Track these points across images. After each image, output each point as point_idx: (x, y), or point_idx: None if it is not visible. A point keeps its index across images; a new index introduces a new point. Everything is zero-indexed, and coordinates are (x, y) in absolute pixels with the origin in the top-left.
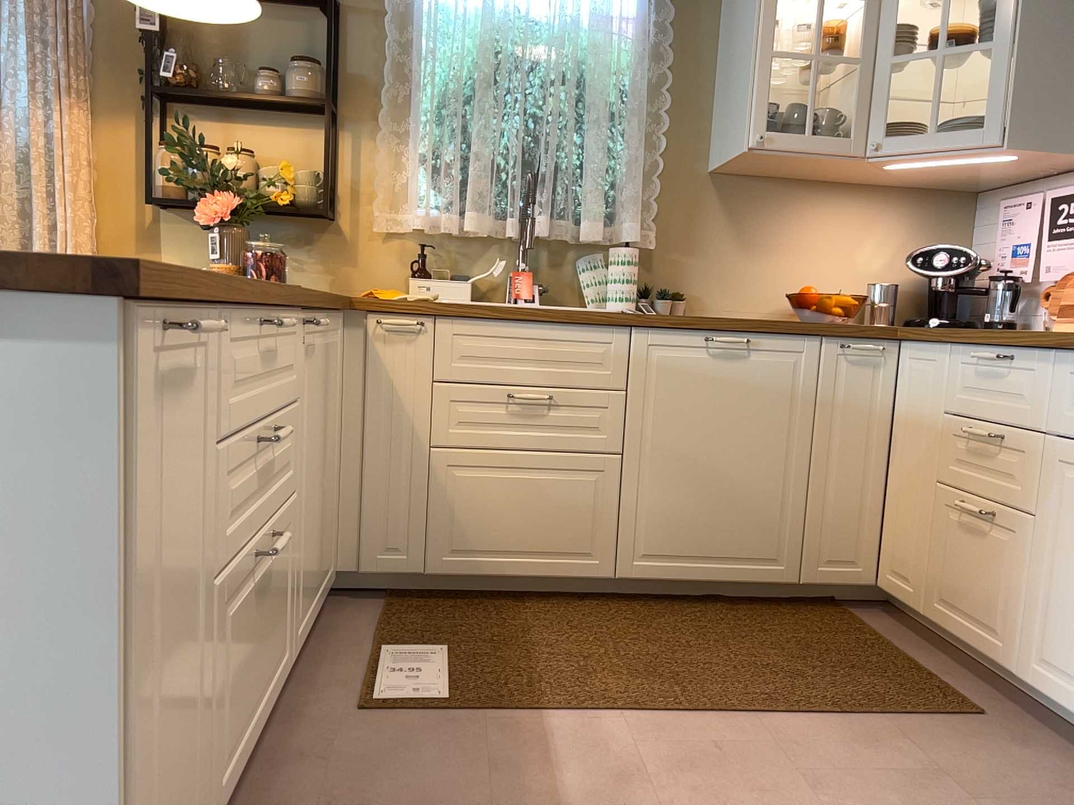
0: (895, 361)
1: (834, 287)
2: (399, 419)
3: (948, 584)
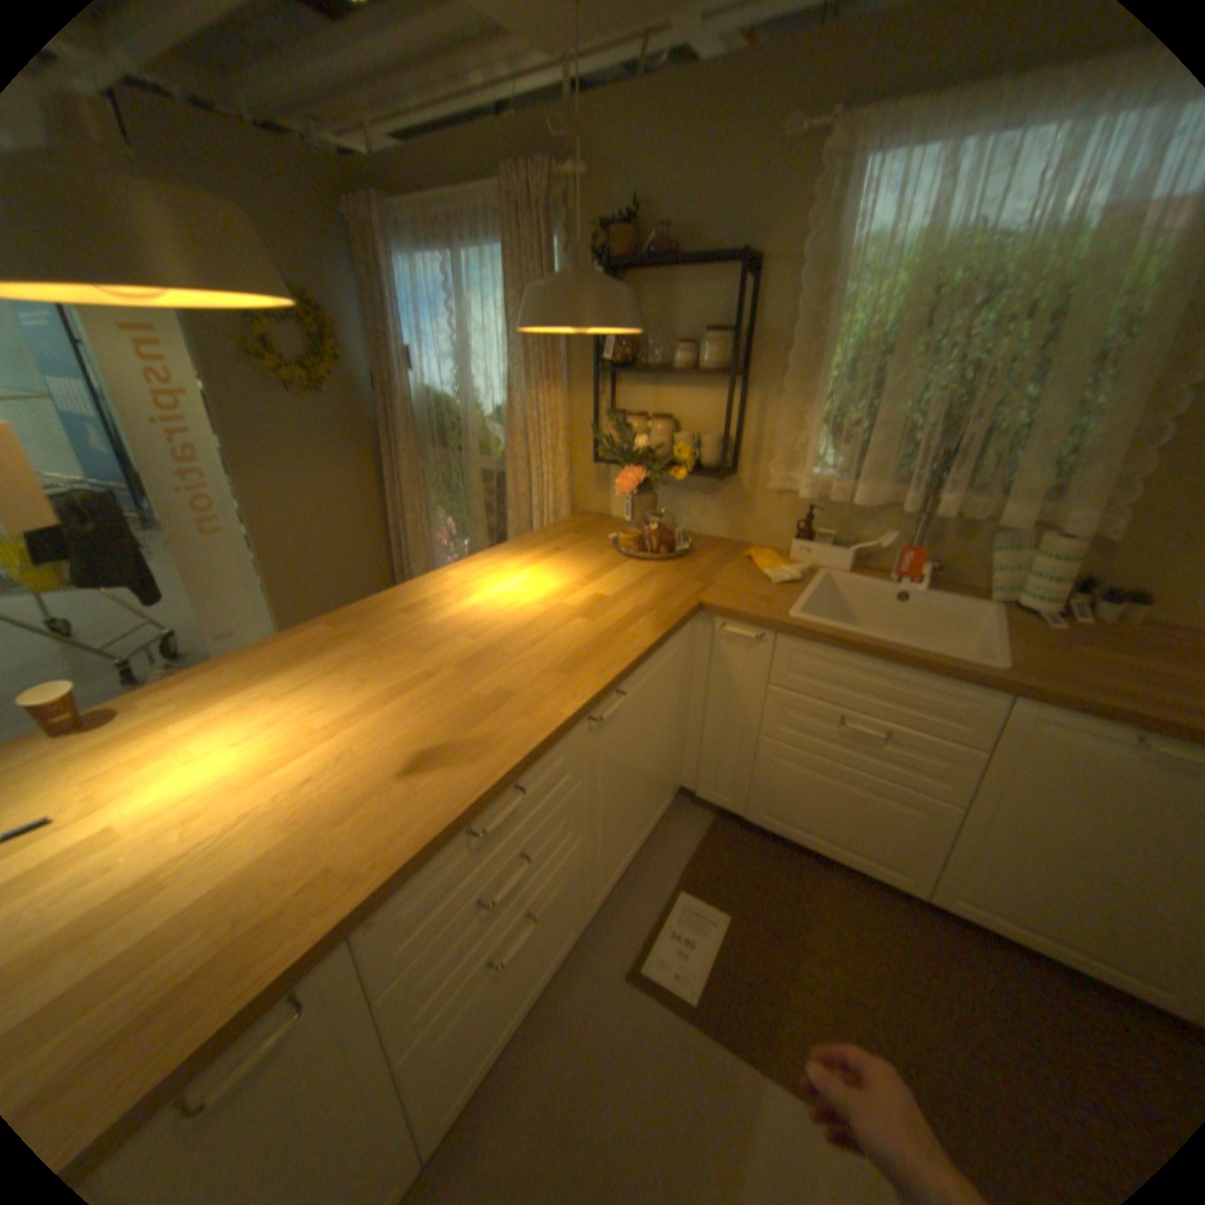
0: None
1: None
2: (736, 705)
3: None
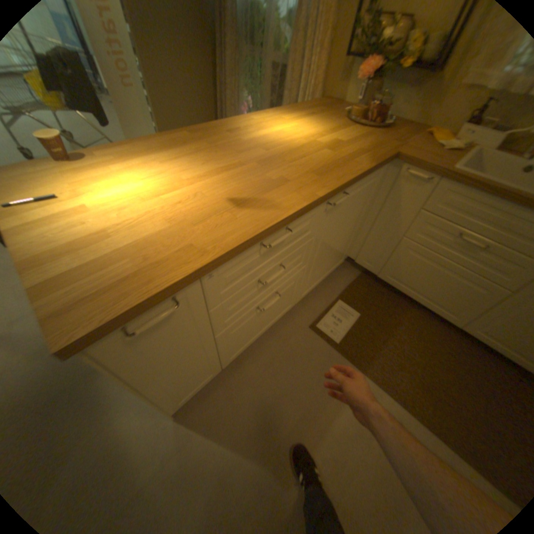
0: None
1: None
2: (395, 218)
3: None
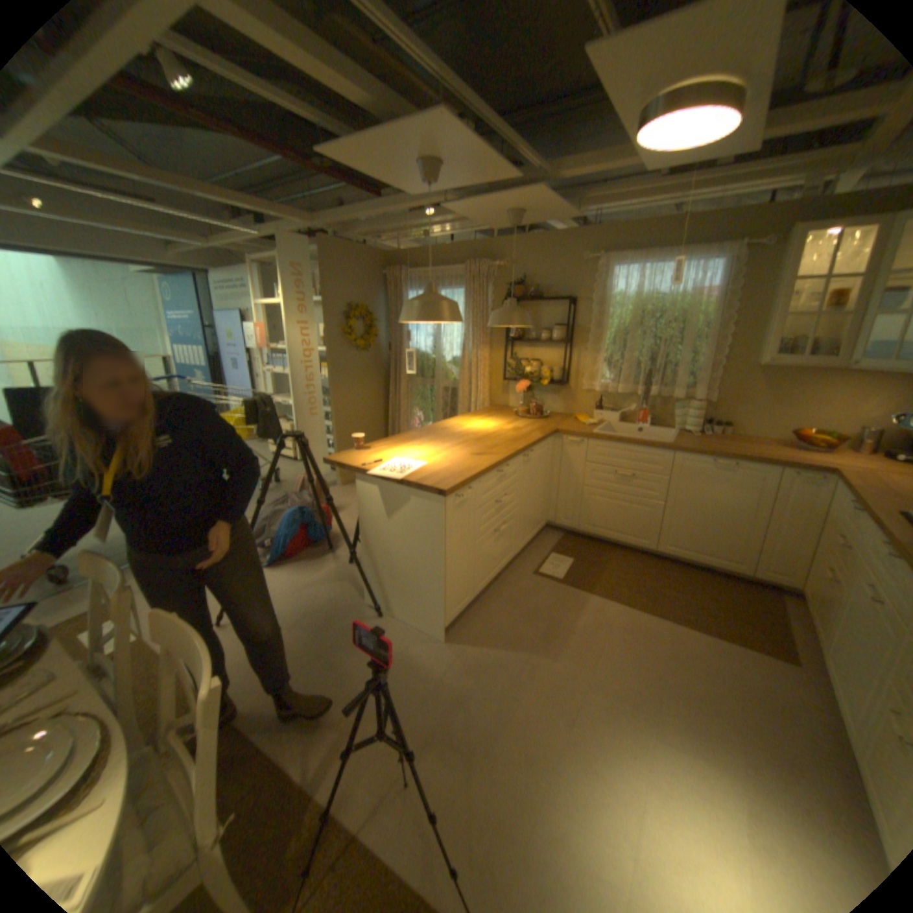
0: (833, 485)
1: (837, 426)
2: (572, 474)
3: (819, 605)
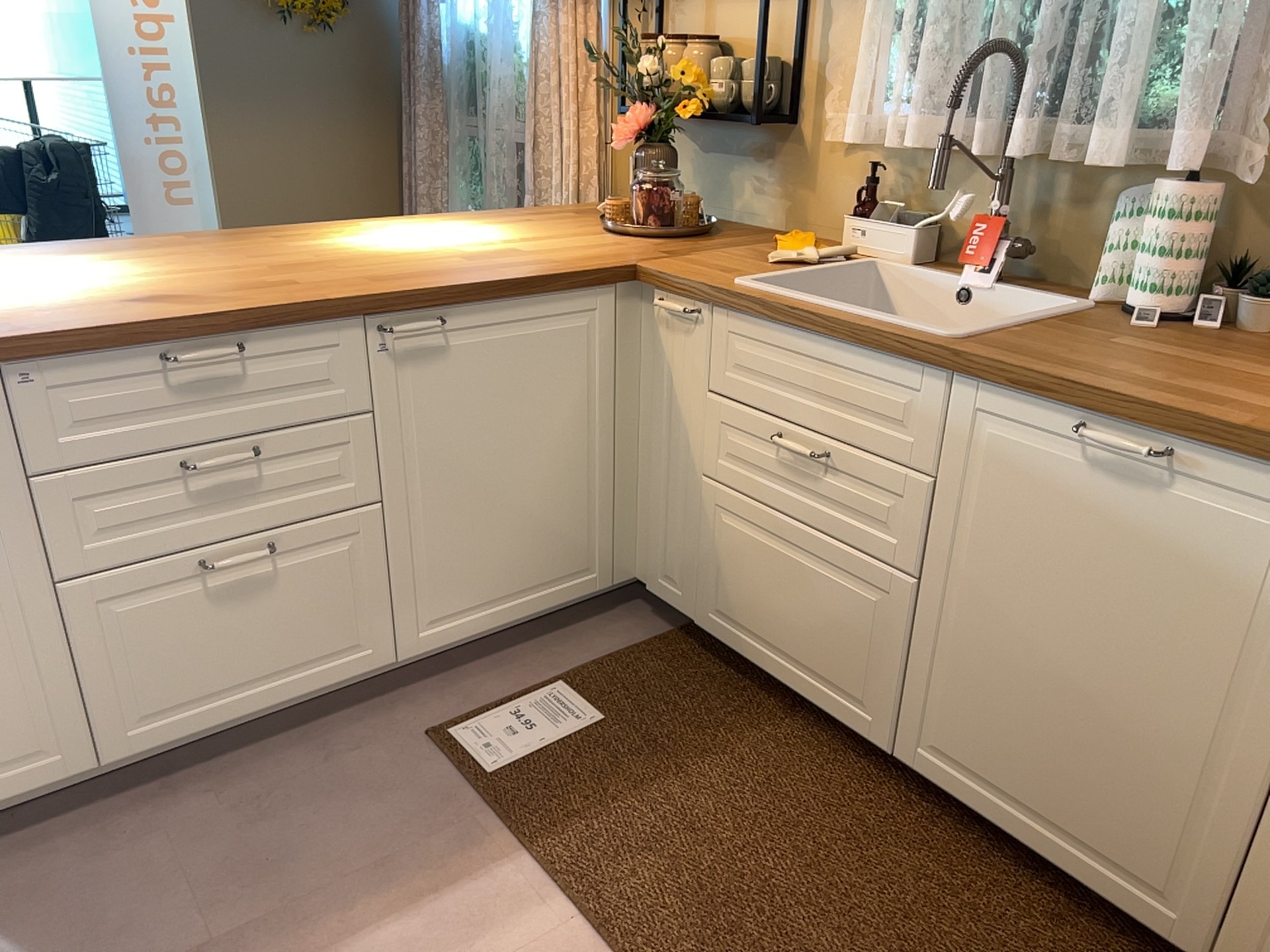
0: None
1: None
2: (678, 429)
3: None
